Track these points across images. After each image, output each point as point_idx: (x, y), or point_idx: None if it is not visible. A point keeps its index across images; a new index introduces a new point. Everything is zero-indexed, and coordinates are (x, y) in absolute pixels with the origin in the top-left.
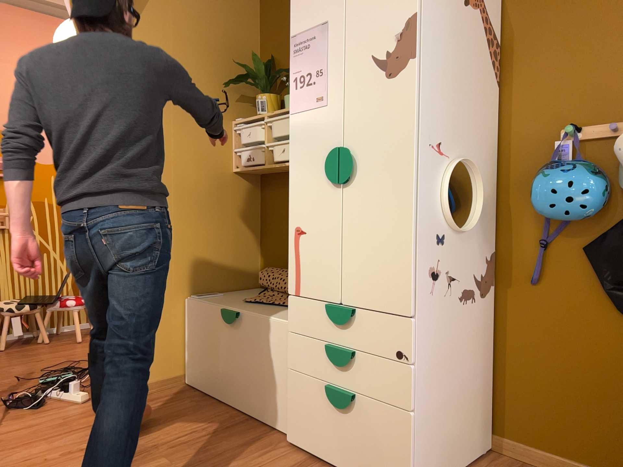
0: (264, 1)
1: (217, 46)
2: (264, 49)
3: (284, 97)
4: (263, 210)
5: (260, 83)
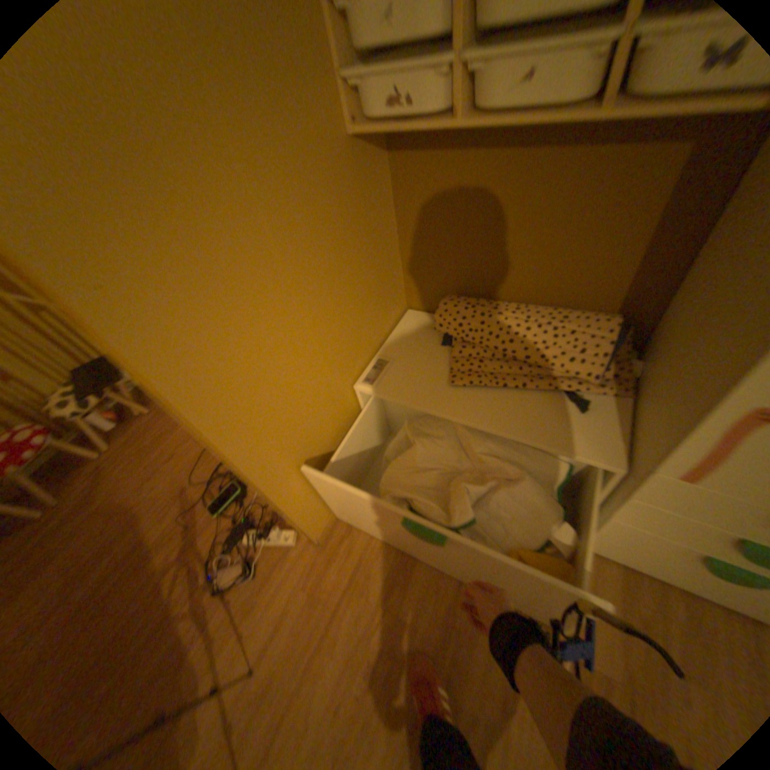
0: None
1: None
2: None
3: None
4: (401, 193)
5: None
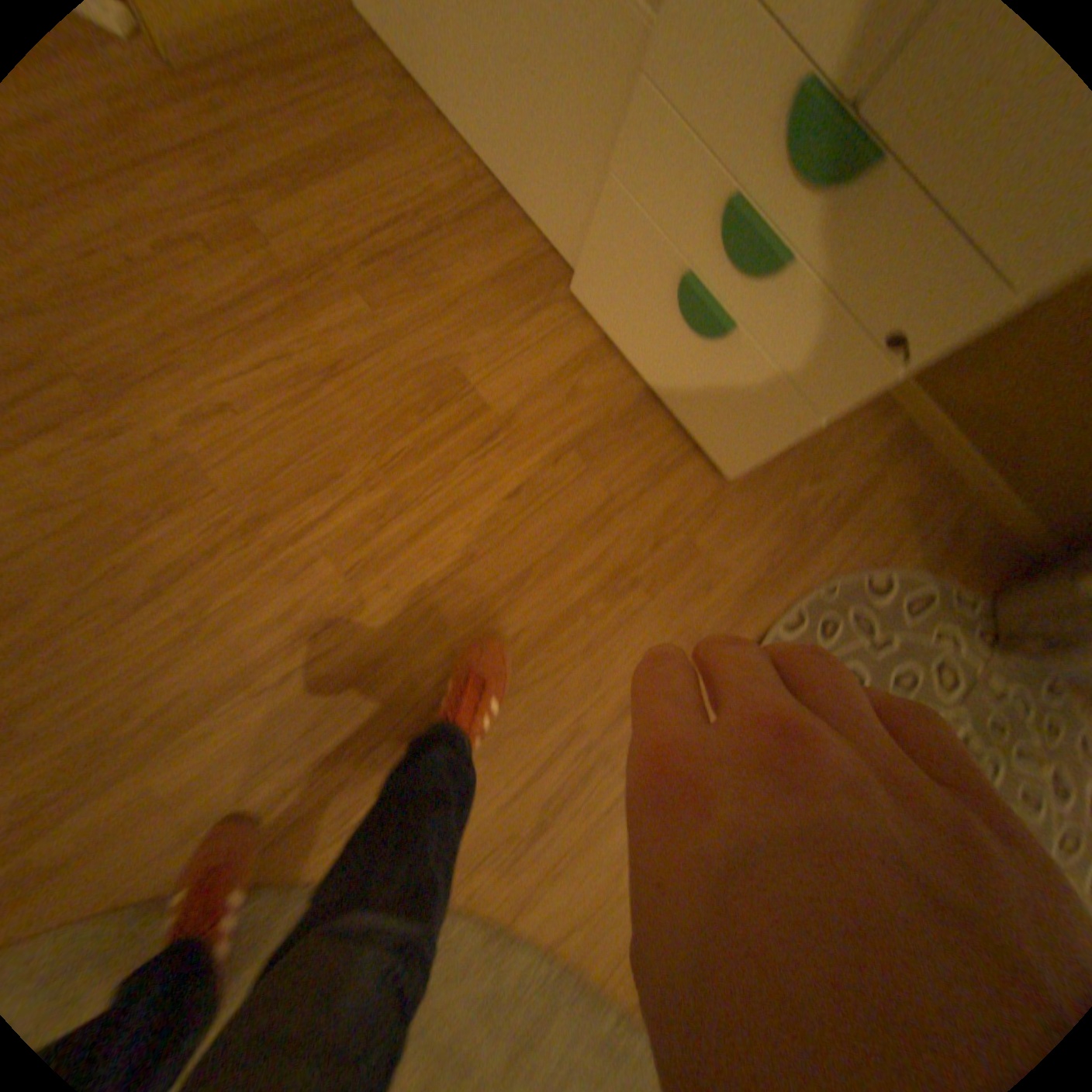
0: None
1: None
2: None
3: None
4: None
5: None
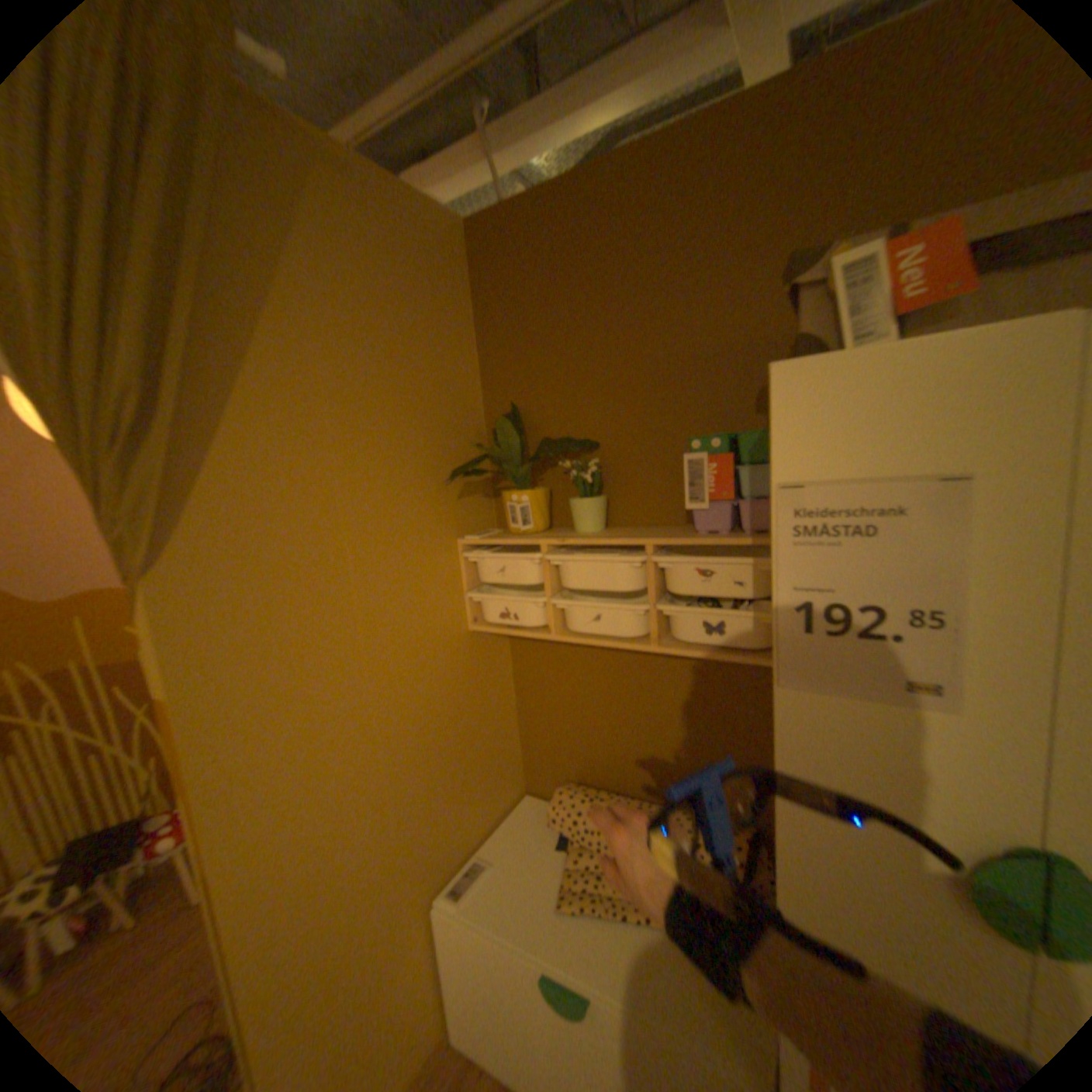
0: (480, 292)
1: (413, 398)
2: (490, 388)
3: (570, 499)
4: (521, 672)
5: (513, 468)
